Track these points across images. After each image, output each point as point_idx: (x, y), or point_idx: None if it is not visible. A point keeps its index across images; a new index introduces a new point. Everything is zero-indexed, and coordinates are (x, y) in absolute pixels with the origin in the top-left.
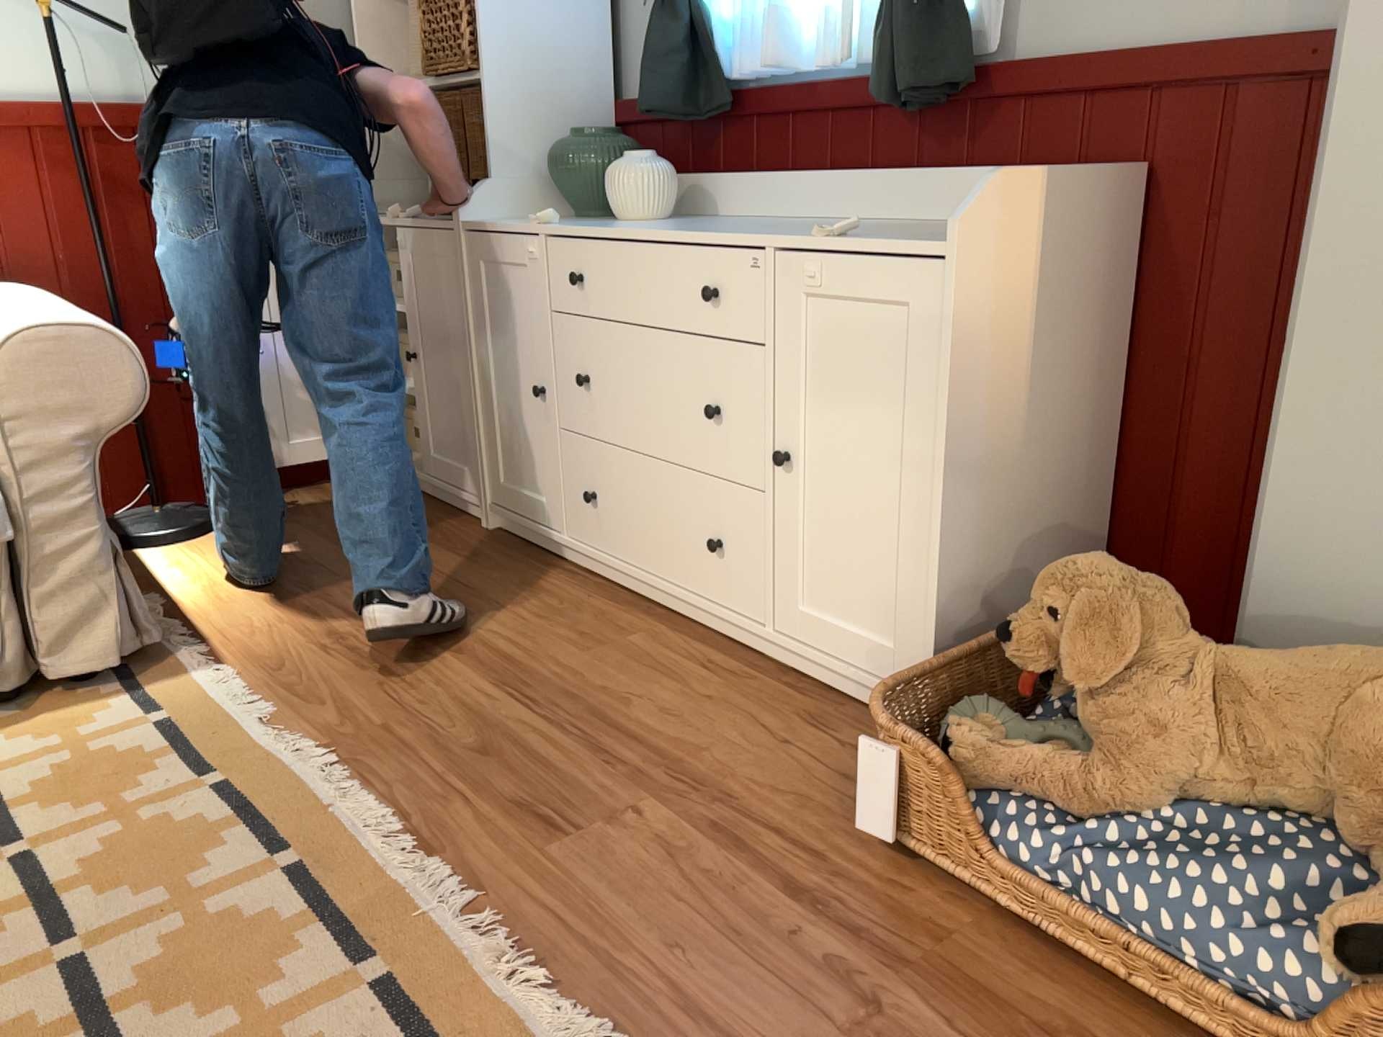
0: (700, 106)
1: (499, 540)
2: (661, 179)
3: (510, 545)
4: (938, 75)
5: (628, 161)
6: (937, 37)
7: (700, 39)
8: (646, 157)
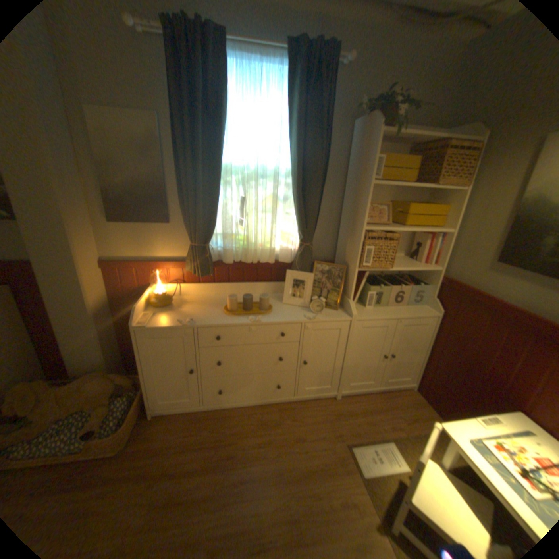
0: None
1: None
2: None
3: None
4: None
5: None
6: None
7: None
8: None
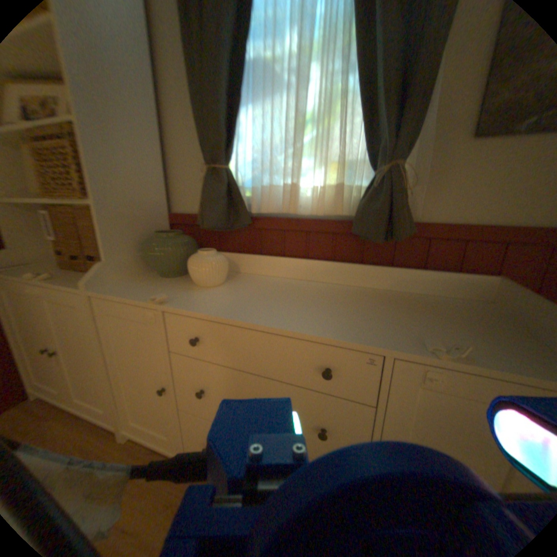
0: (234, 221)
1: (135, 452)
2: (227, 263)
3: (144, 456)
4: (414, 229)
5: (208, 255)
6: (406, 209)
7: (233, 189)
8: (215, 251)
